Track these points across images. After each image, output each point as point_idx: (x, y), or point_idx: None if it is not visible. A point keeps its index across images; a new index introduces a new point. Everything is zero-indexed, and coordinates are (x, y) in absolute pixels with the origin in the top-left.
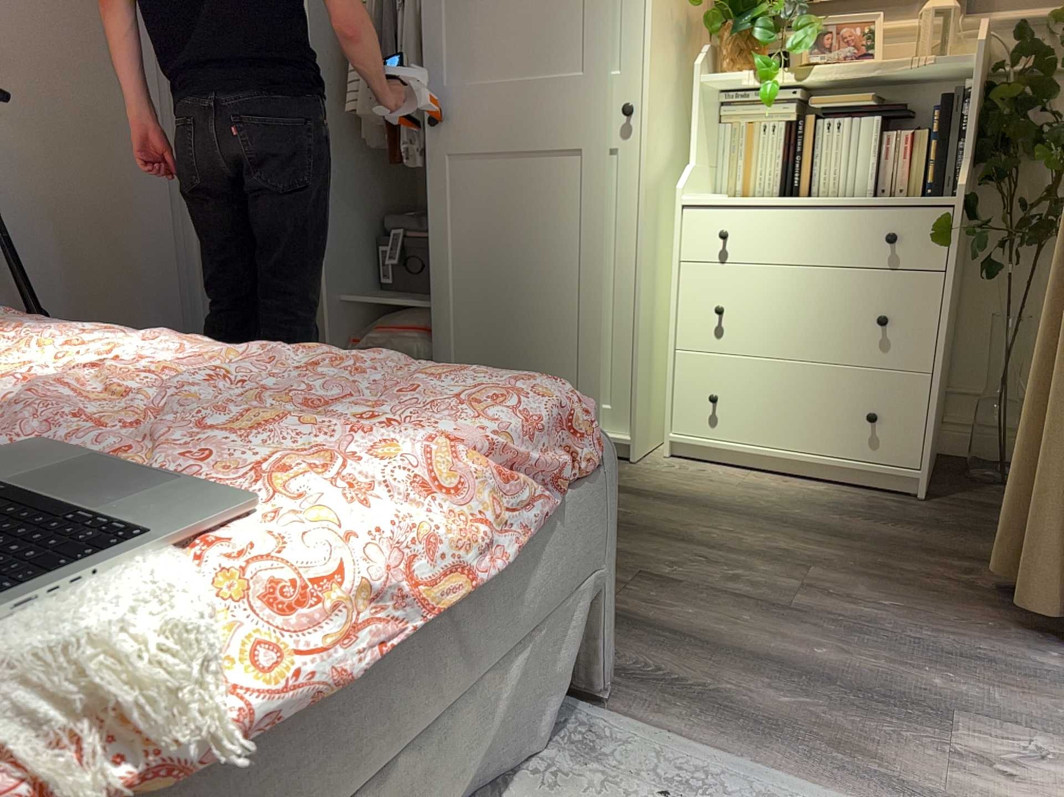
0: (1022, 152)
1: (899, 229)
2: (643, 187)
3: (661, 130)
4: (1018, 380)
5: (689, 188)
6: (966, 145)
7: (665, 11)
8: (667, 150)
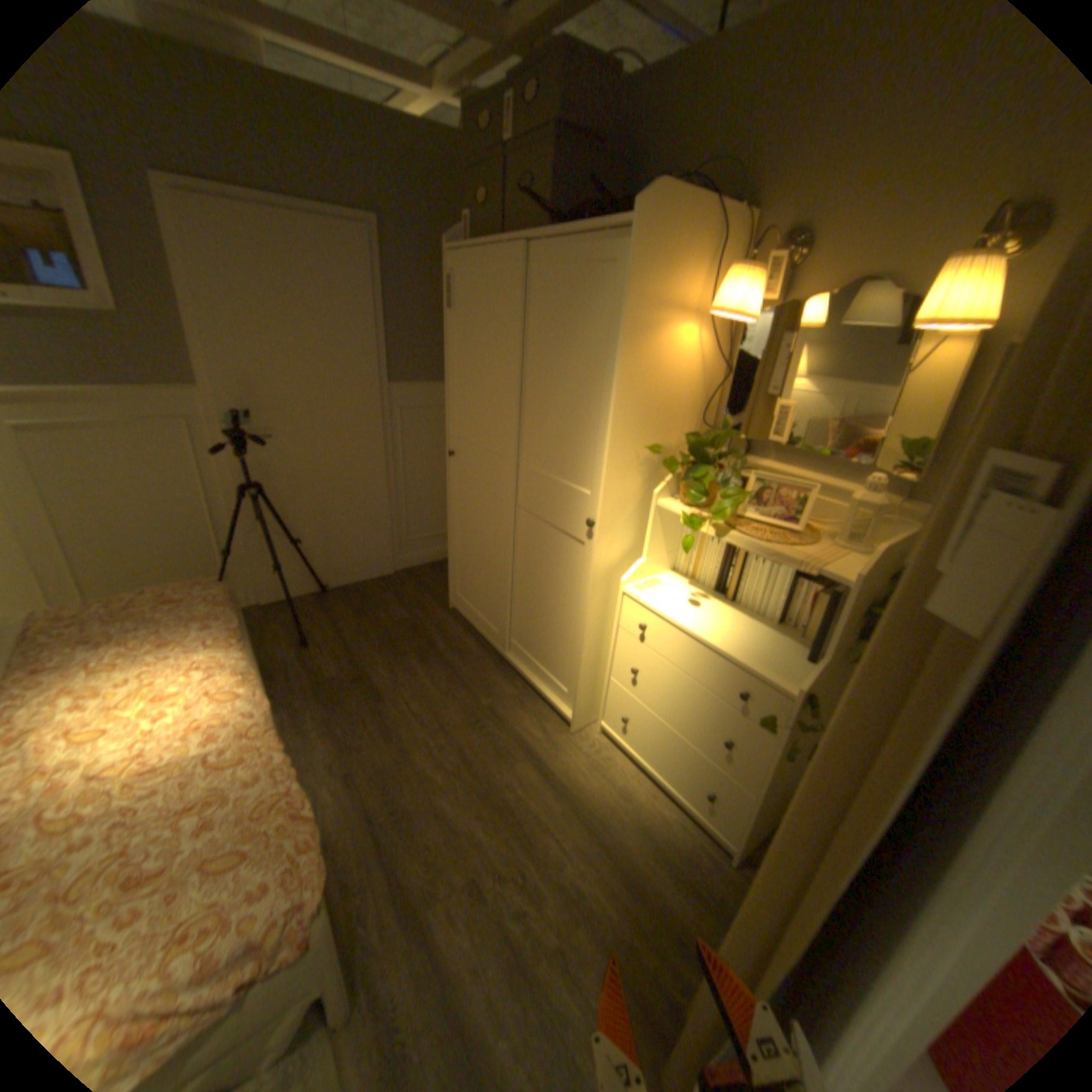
0: None
1: (754, 690)
2: (592, 578)
3: (619, 536)
4: None
5: (635, 577)
6: (840, 639)
7: (631, 456)
8: (627, 545)
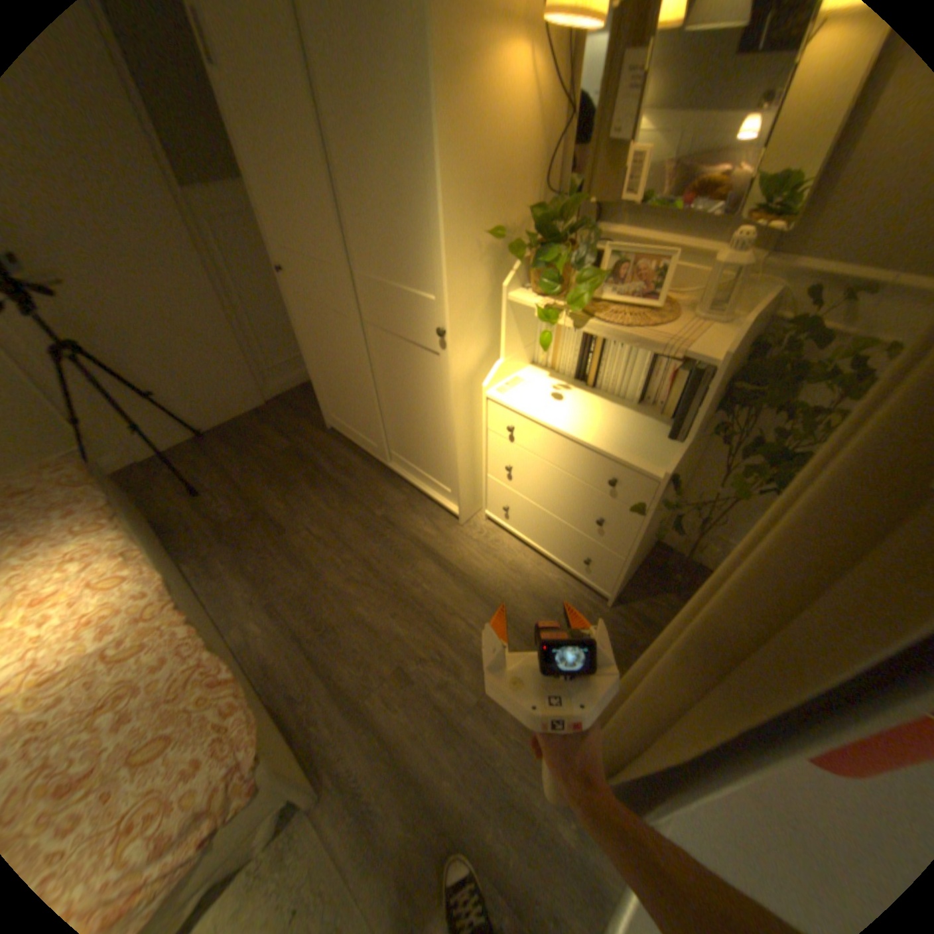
0: (770, 402)
1: (621, 477)
2: (453, 390)
3: (473, 341)
4: (710, 541)
5: (496, 380)
6: (701, 417)
7: (472, 246)
8: (483, 349)
